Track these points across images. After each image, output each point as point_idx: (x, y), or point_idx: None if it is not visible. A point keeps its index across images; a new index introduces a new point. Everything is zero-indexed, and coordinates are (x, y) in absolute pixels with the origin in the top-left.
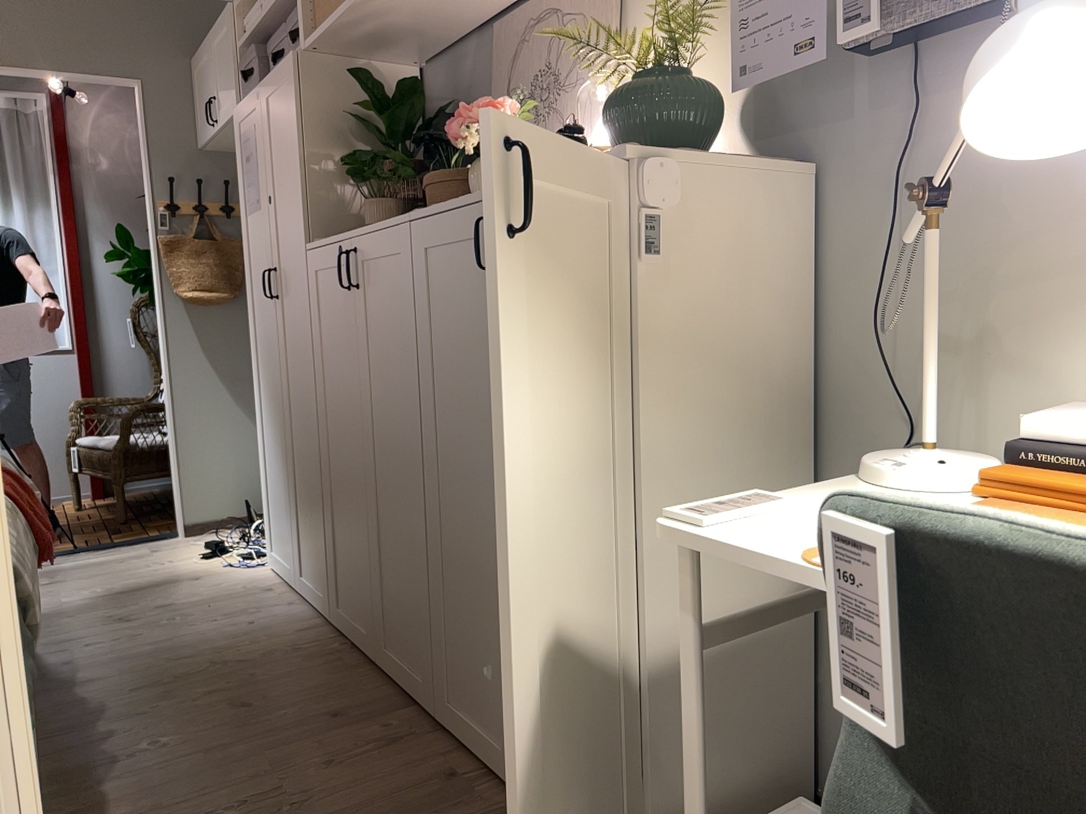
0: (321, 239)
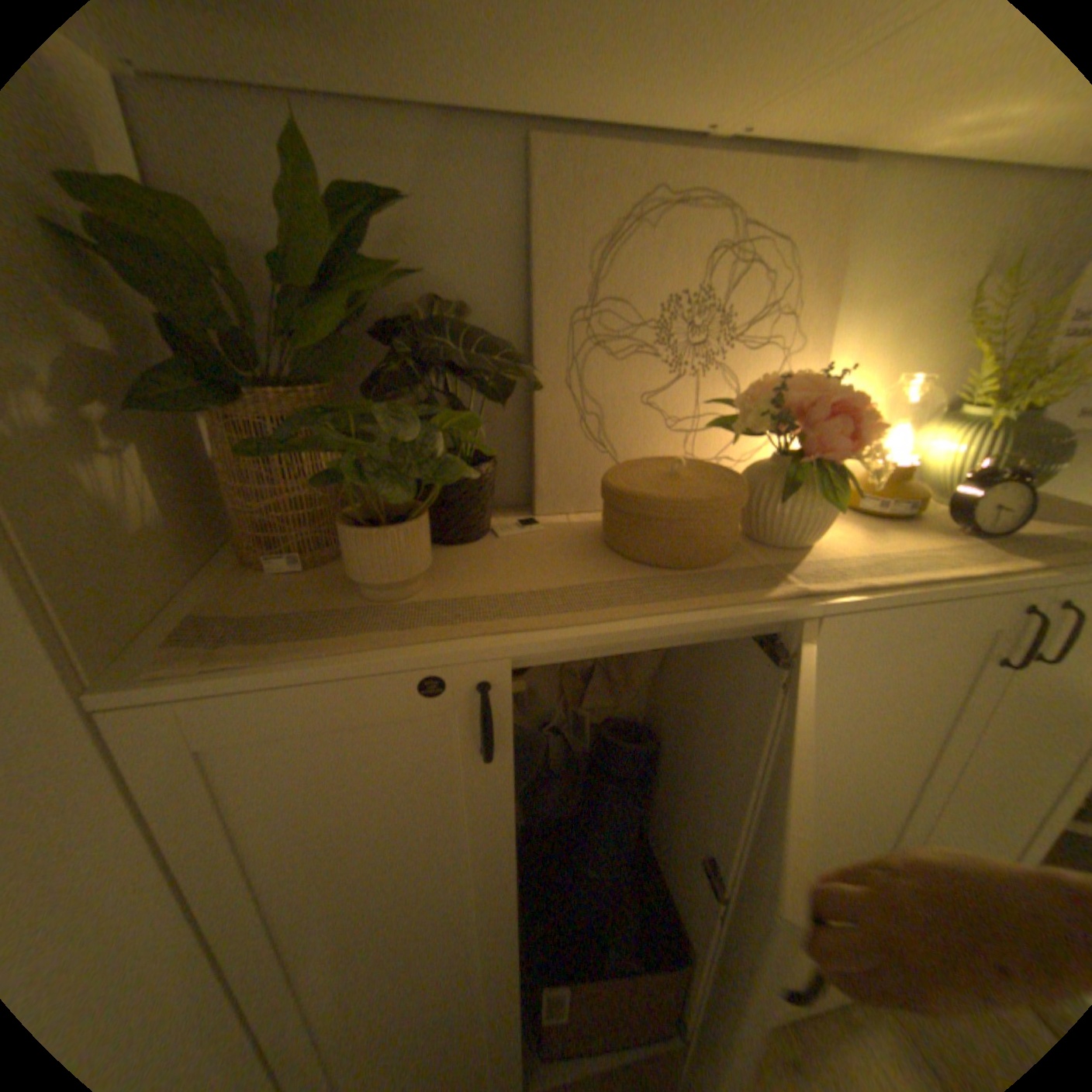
0: (211, 656)
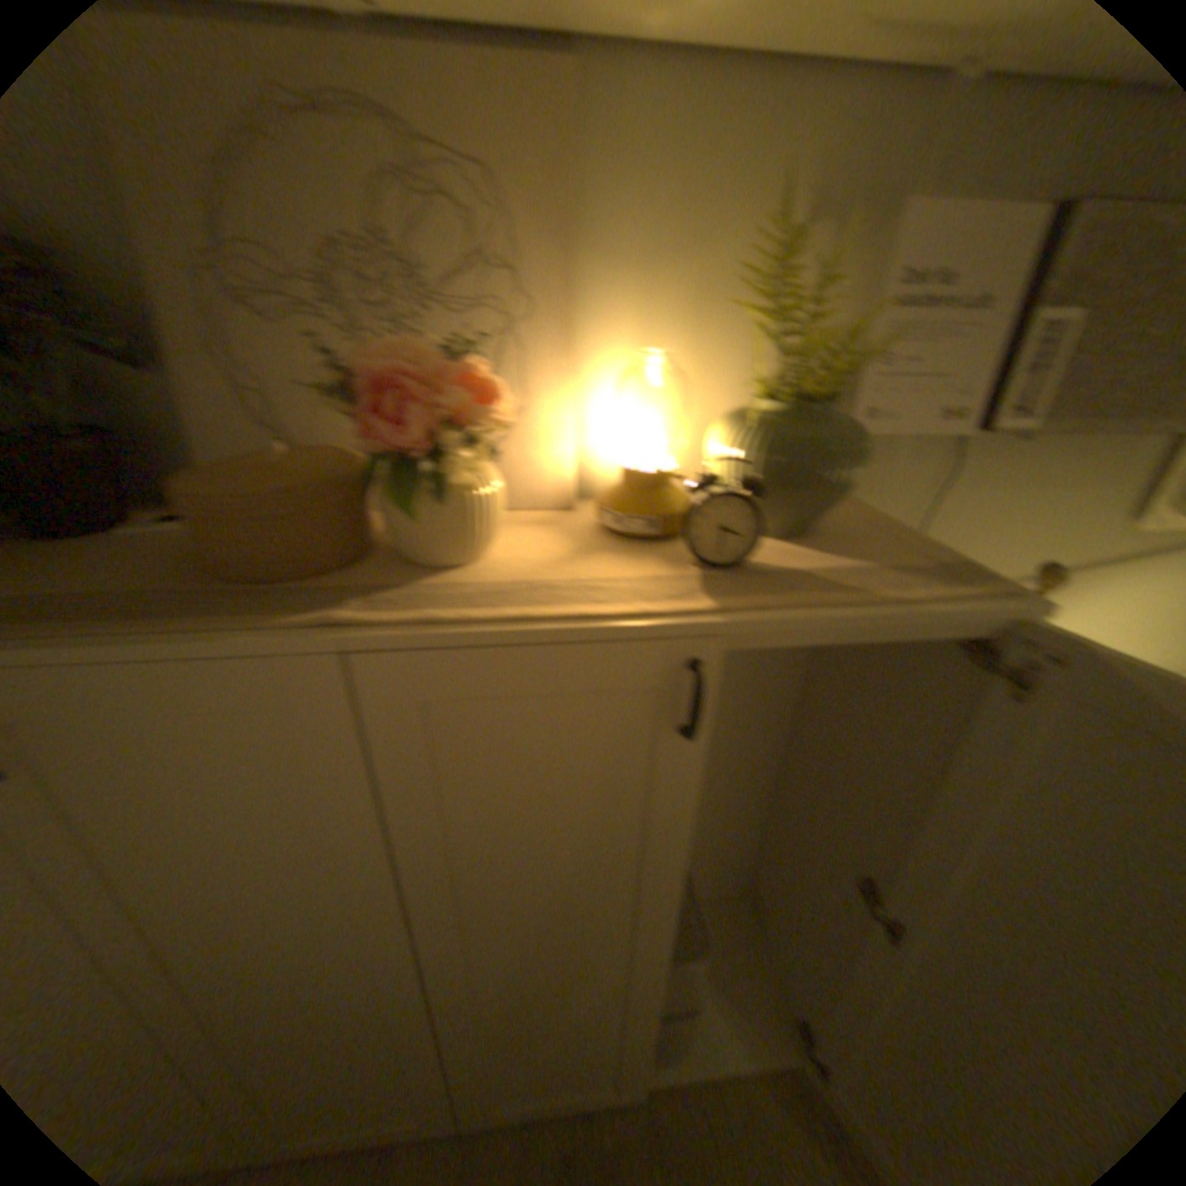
0: None
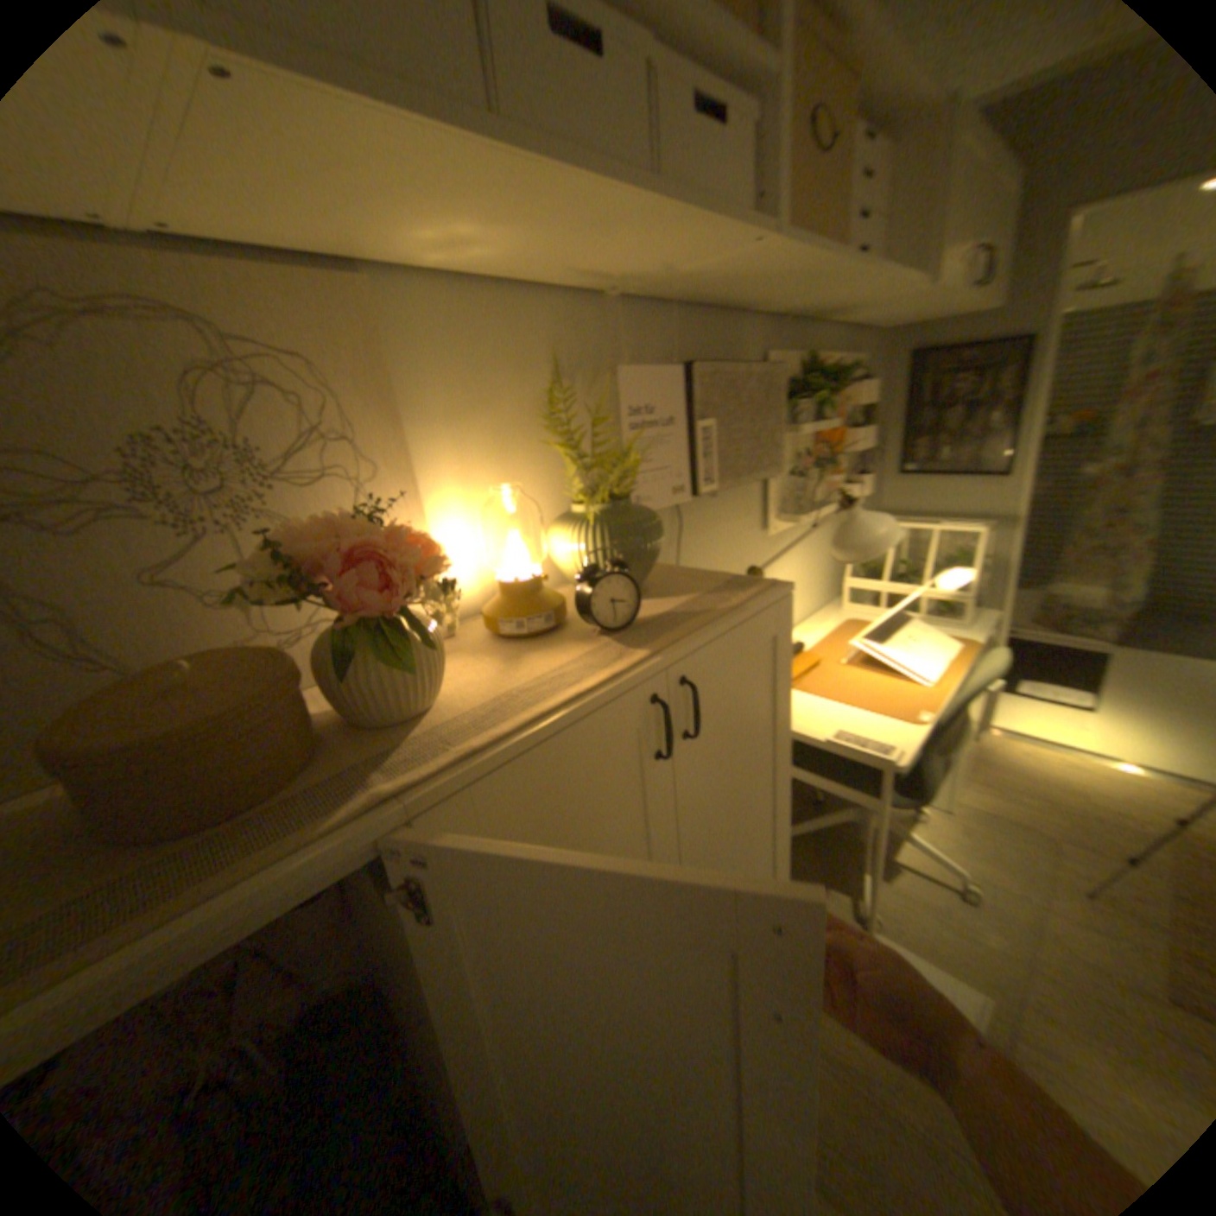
0: None
